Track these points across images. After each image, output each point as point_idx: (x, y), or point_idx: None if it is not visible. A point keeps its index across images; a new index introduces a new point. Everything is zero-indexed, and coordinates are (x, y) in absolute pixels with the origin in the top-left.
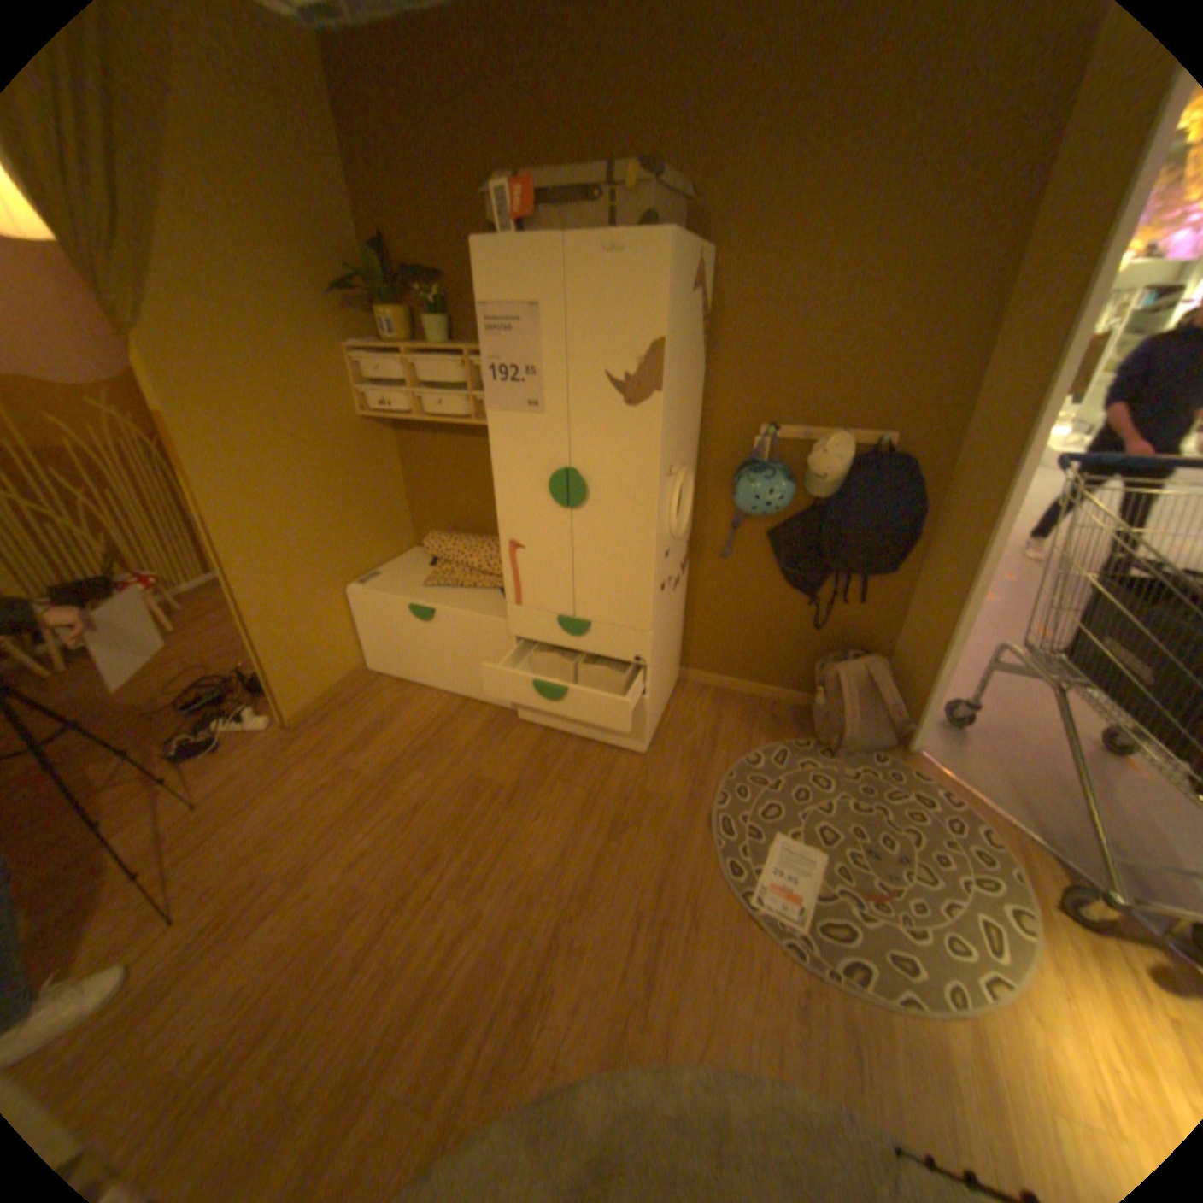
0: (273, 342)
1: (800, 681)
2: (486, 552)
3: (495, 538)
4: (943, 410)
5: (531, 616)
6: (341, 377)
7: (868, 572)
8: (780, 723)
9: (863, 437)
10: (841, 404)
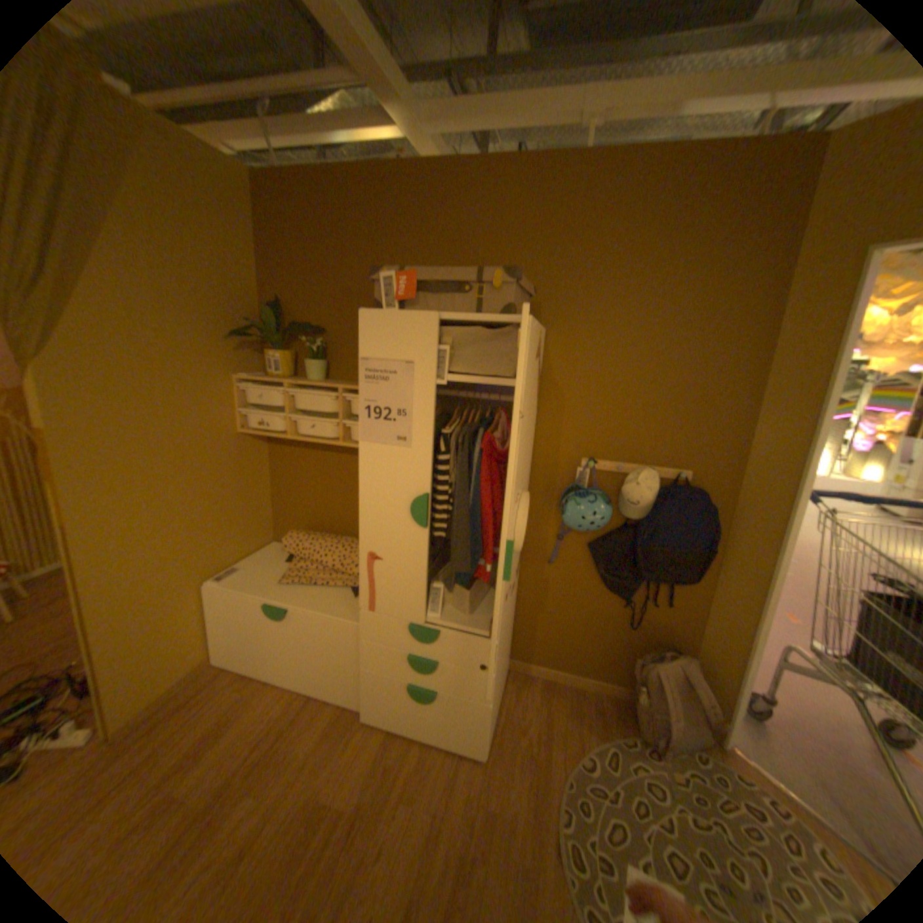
0: (173, 373)
1: (619, 675)
2: (341, 552)
3: (349, 539)
4: (726, 456)
5: (383, 622)
6: (229, 401)
7: (677, 583)
8: (606, 720)
9: (665, 473)
10: (645, 447)
